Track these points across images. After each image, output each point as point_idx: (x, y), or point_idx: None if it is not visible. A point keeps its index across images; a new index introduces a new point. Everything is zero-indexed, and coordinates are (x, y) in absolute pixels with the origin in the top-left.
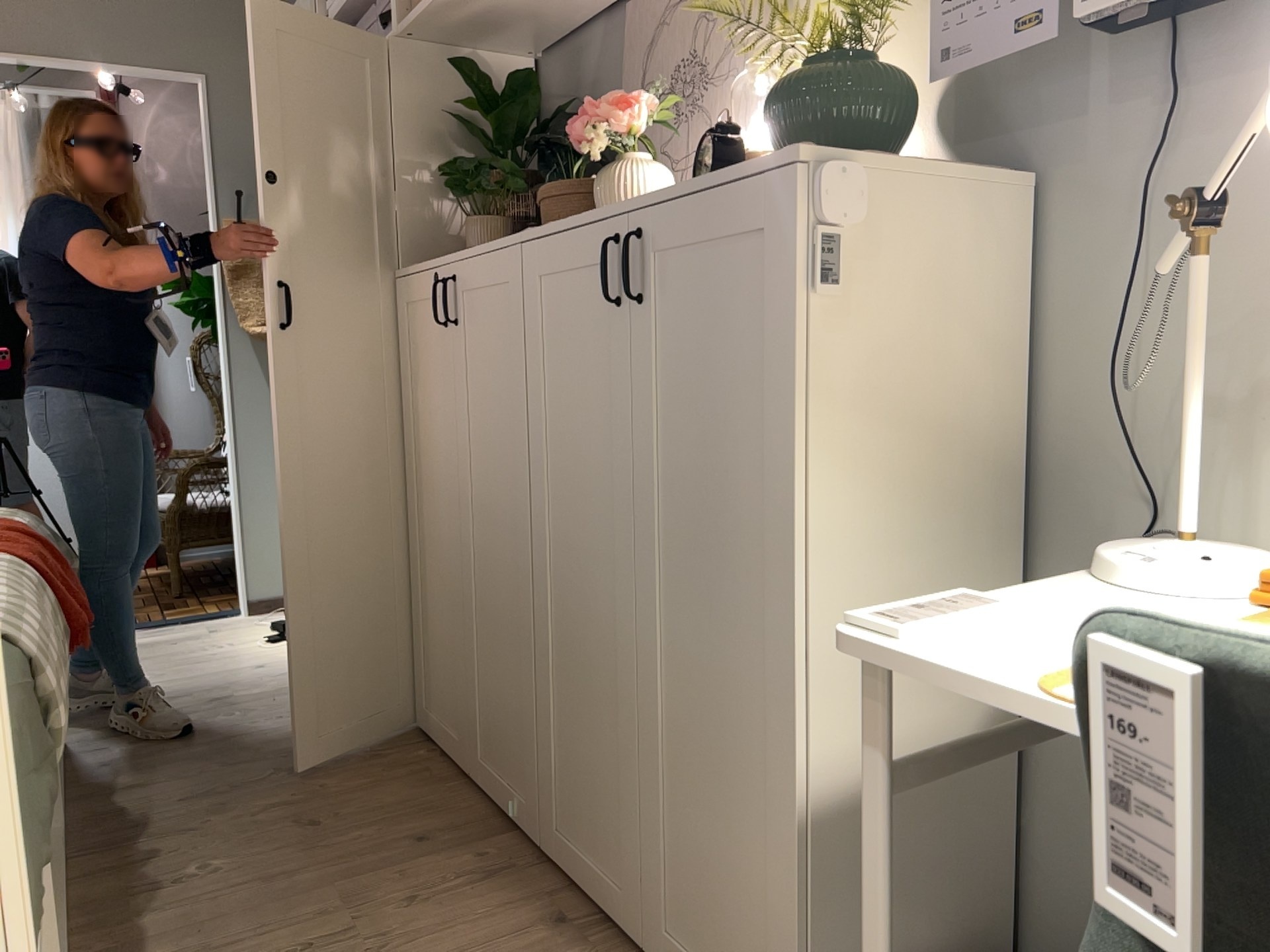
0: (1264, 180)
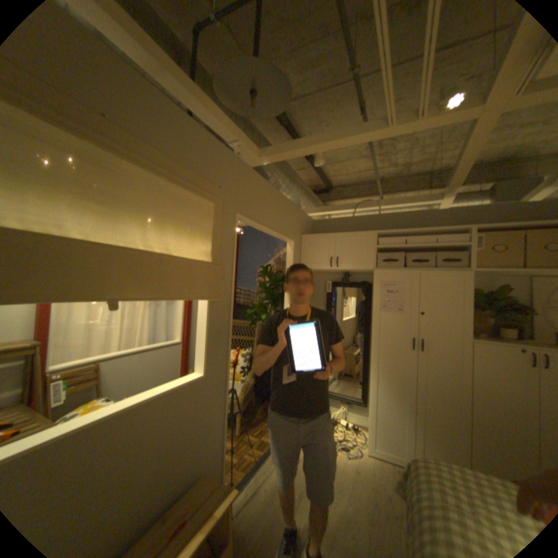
0: None
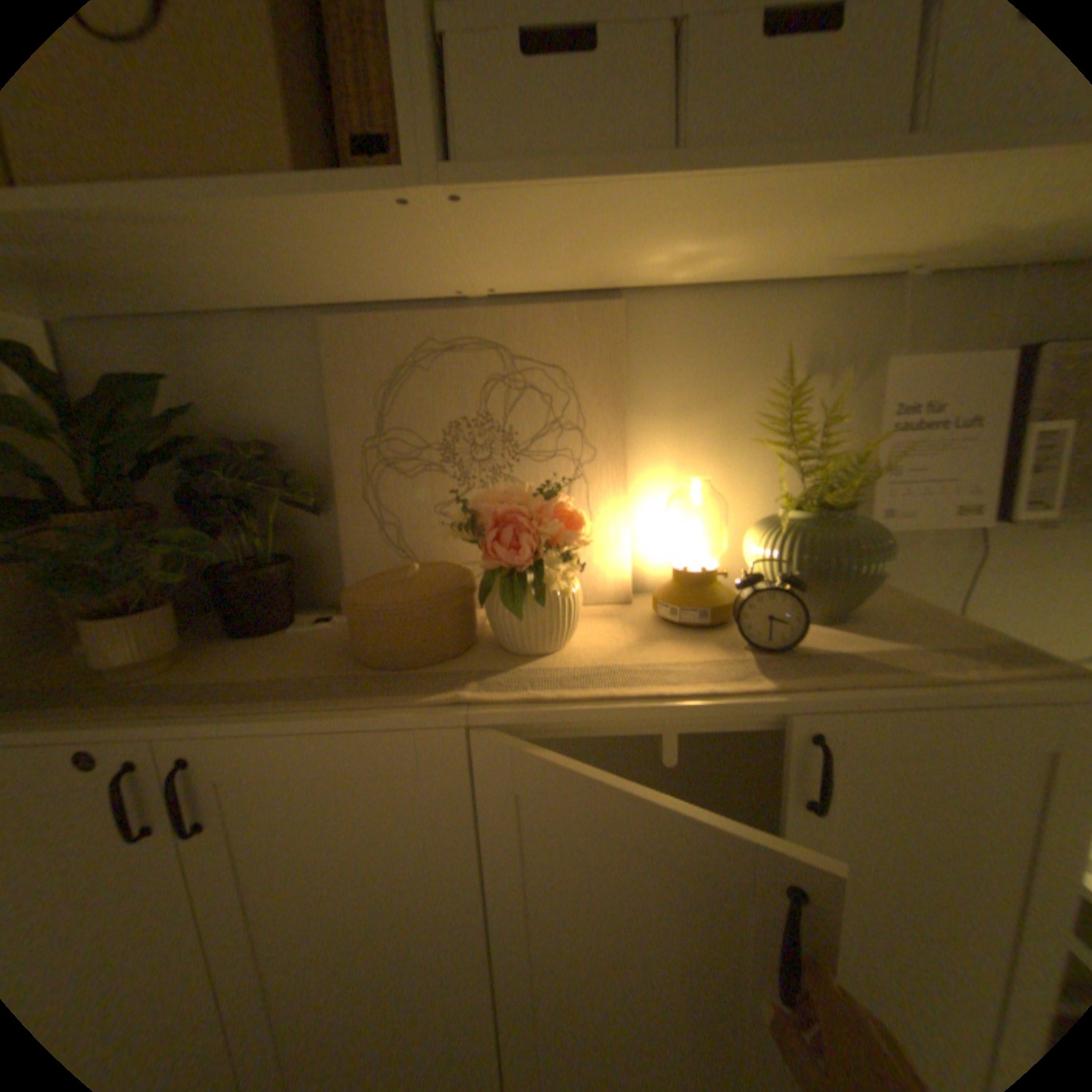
0: (1013, 599)
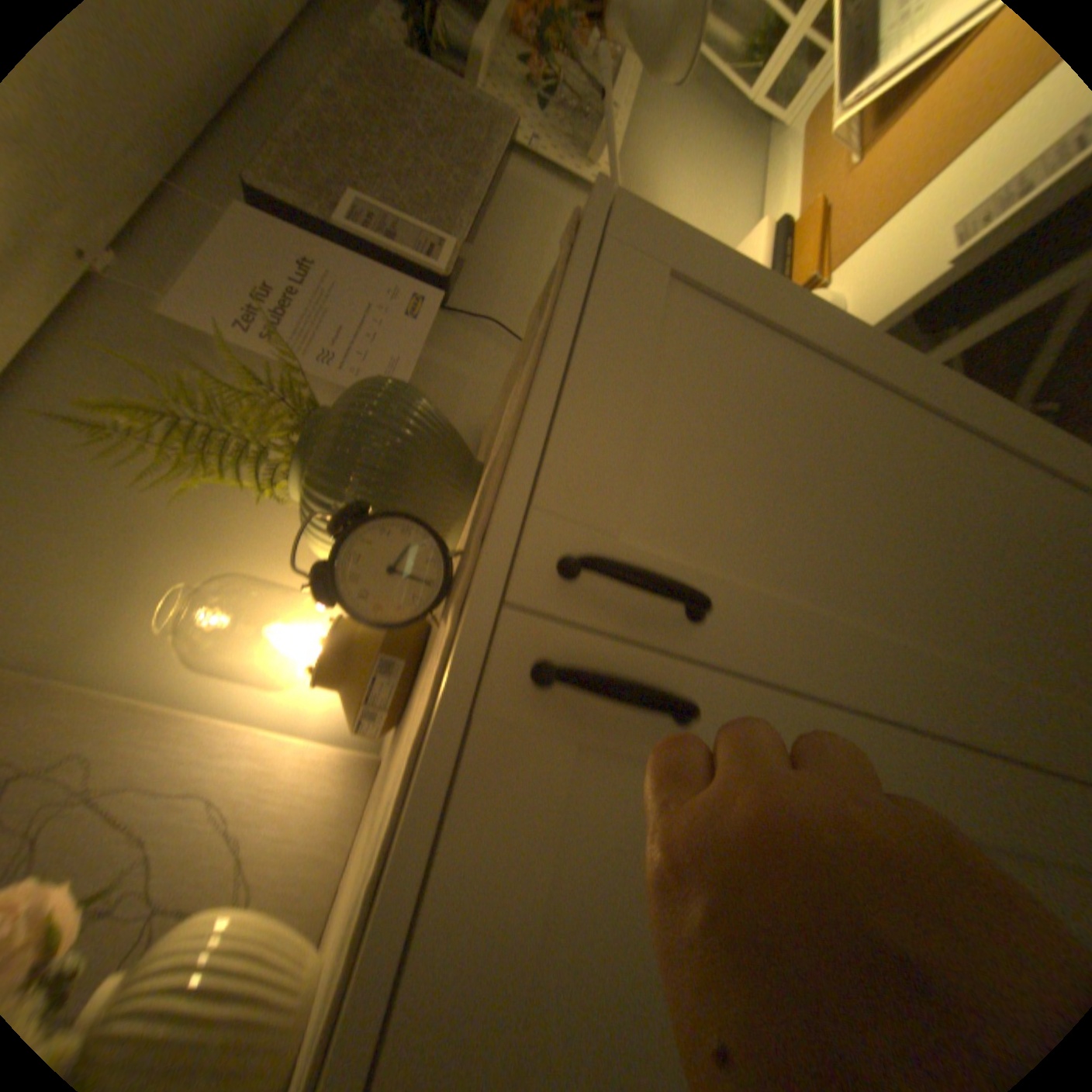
0: None
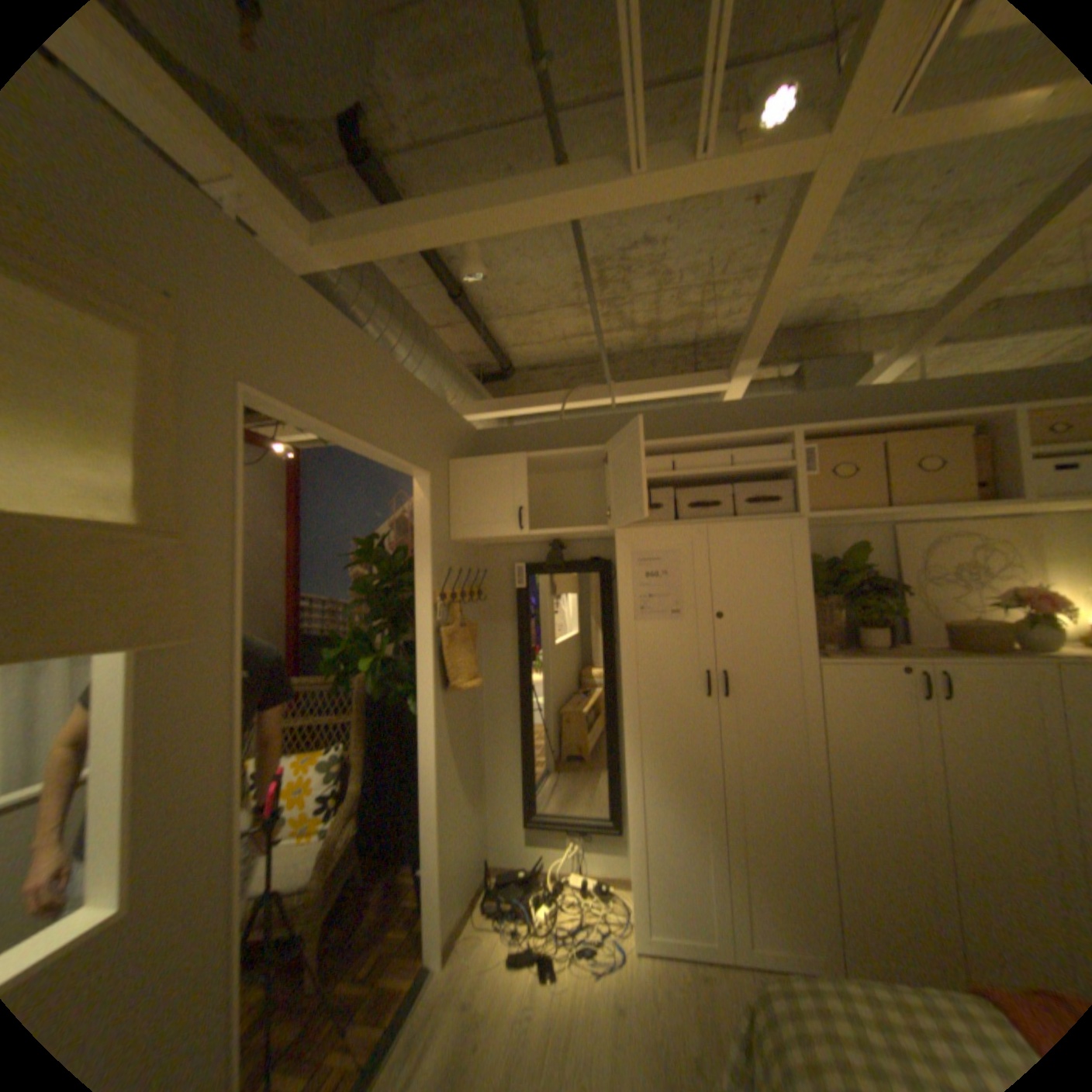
0: None
